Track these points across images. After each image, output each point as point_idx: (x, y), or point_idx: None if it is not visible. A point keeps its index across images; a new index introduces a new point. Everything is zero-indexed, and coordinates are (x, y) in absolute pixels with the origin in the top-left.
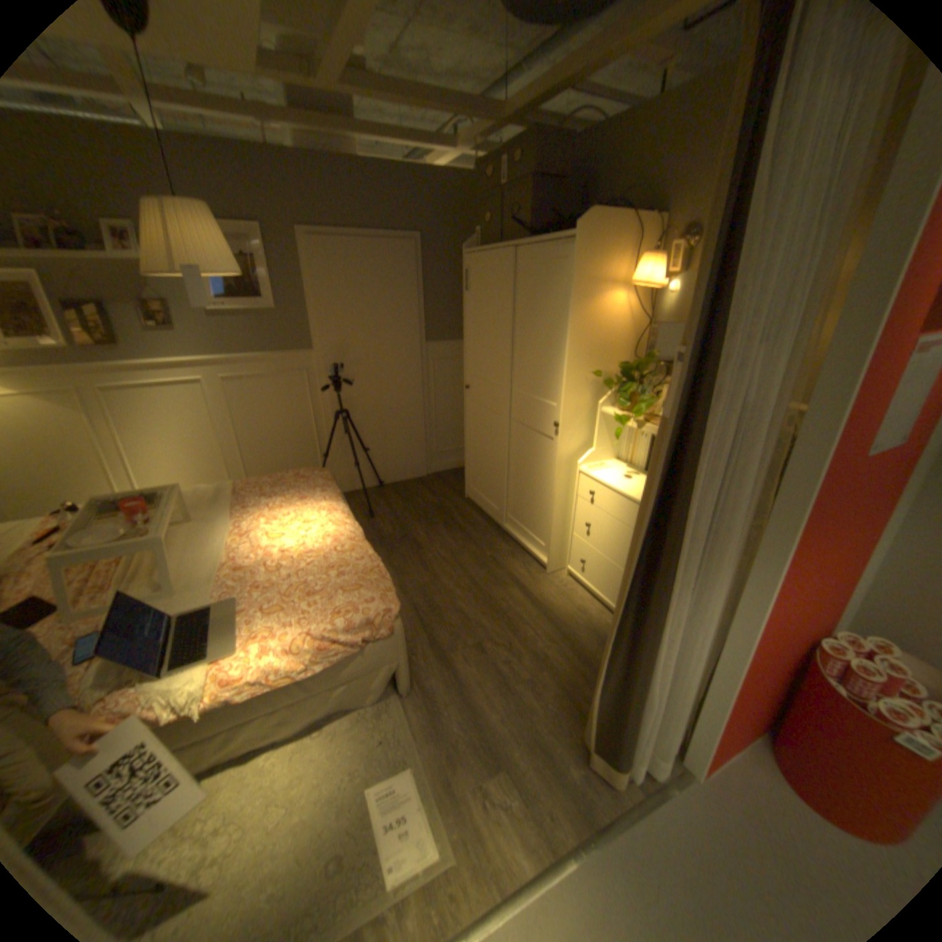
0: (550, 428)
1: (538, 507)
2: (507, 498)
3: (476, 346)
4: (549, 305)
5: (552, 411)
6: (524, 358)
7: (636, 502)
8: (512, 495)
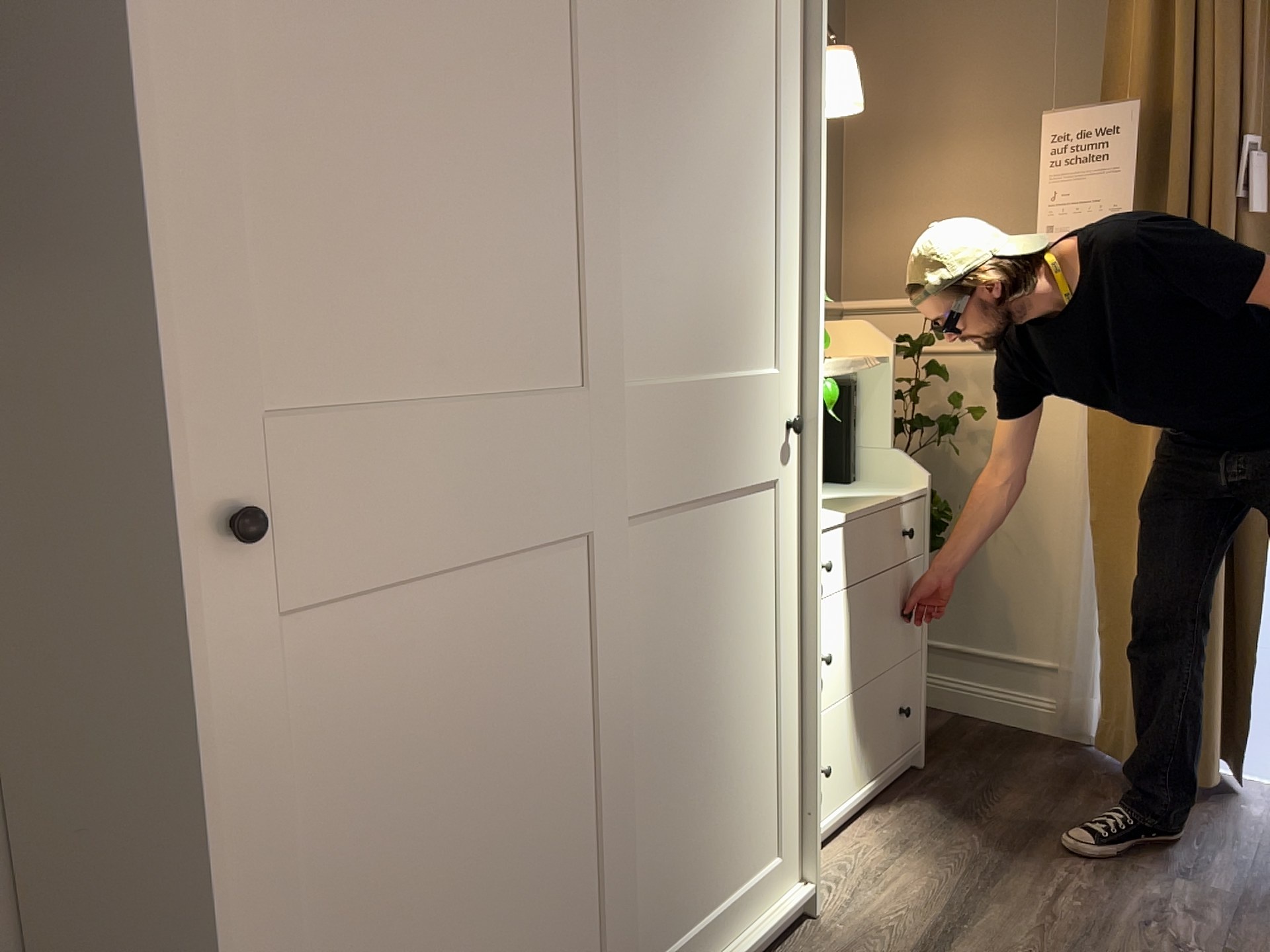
0: (768, 454)
1: (746, 755)
2: (632, 895)
3: (345, 206)
4: (732, 66)
5: (768, 399)
6: (657, 245)
7: (875, 510)
8: (646, 848)
